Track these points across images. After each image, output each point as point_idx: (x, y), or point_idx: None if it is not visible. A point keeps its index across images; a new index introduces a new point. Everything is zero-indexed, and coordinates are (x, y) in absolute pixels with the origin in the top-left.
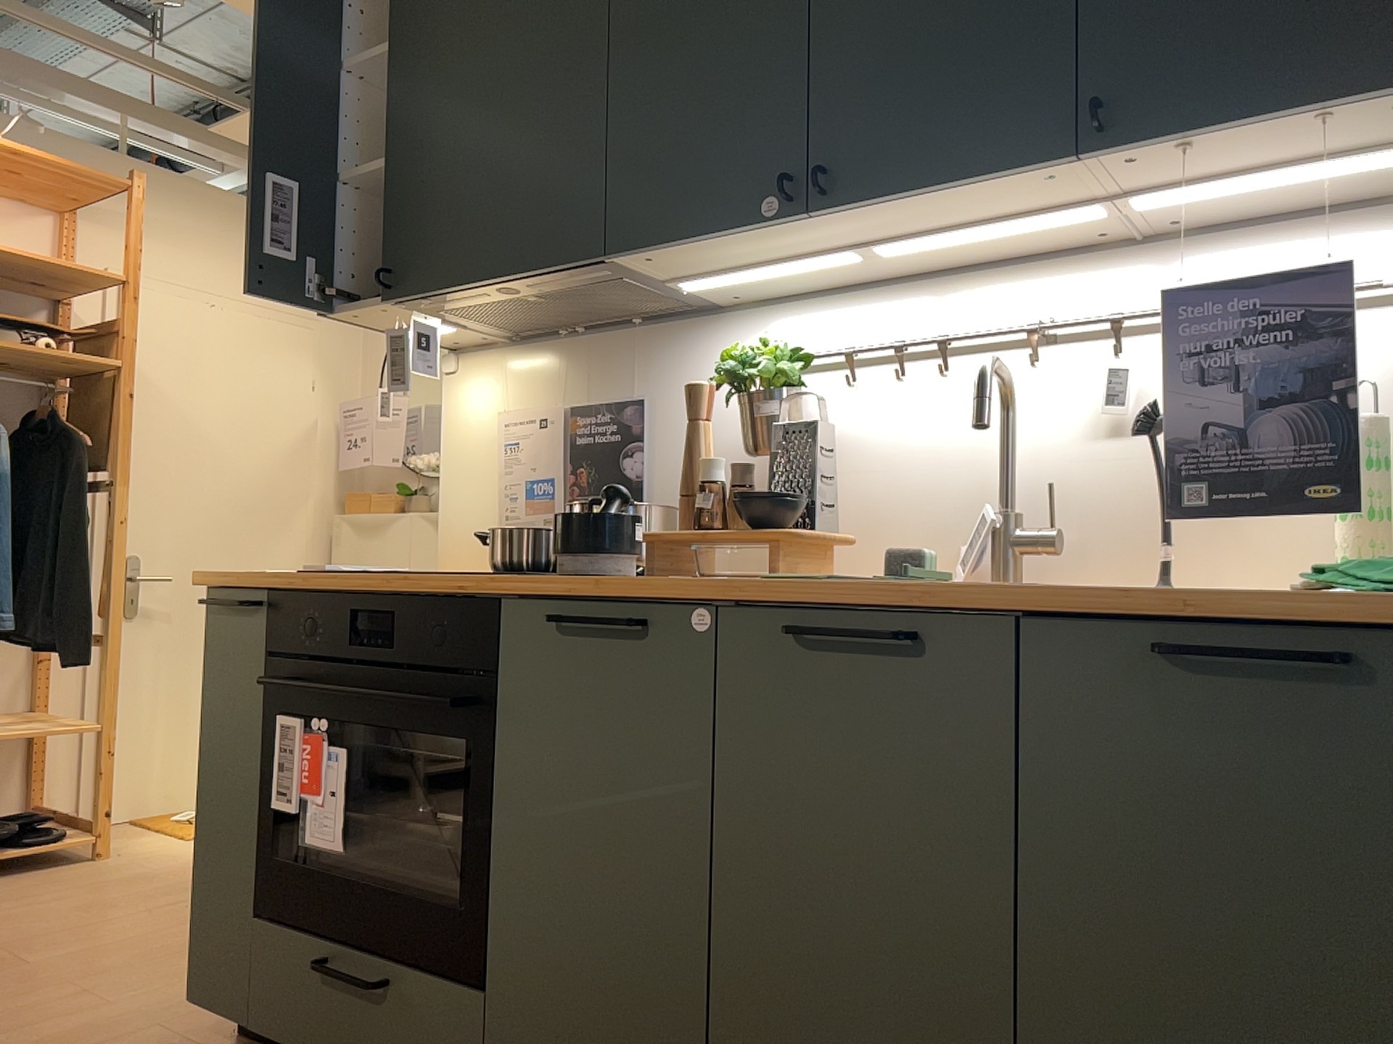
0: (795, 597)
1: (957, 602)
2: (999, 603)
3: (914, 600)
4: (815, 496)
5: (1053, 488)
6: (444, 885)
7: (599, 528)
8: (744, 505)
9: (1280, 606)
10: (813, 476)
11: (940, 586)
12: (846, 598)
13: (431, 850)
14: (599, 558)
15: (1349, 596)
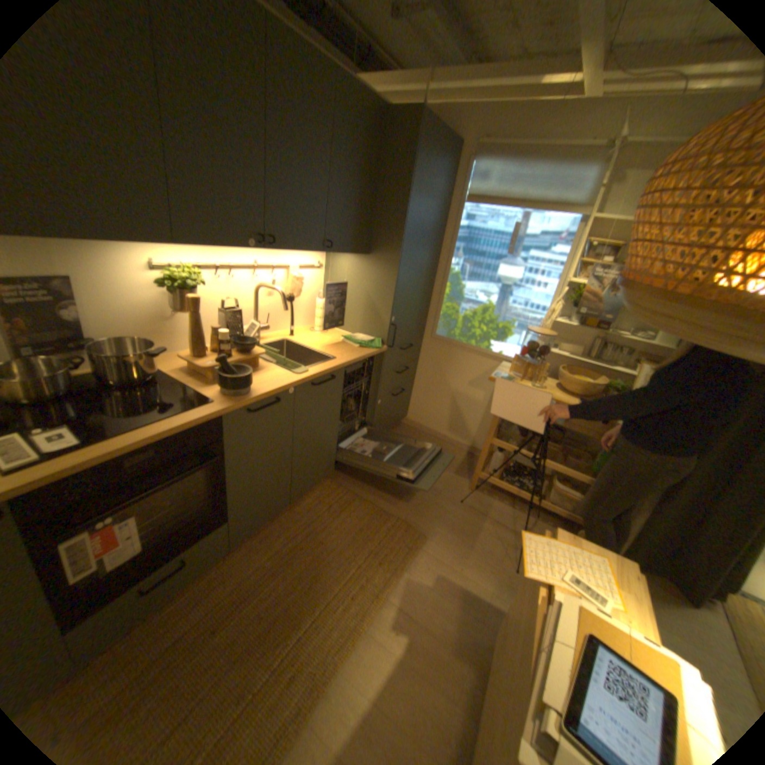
0: (314, 377)
1: (339, 367)
2: (344, 365)
3: (333, 369)
4: (237, 333)
5: (269, 315)
6: (179, 519)
7: (248, 375)
8: (235, 345)
9: (366, 354)
10: (237, 327)
11: (328, 363)
12: (318, 373)
13: (177, 513)
14: (247, 385)
15: (366, 348)
